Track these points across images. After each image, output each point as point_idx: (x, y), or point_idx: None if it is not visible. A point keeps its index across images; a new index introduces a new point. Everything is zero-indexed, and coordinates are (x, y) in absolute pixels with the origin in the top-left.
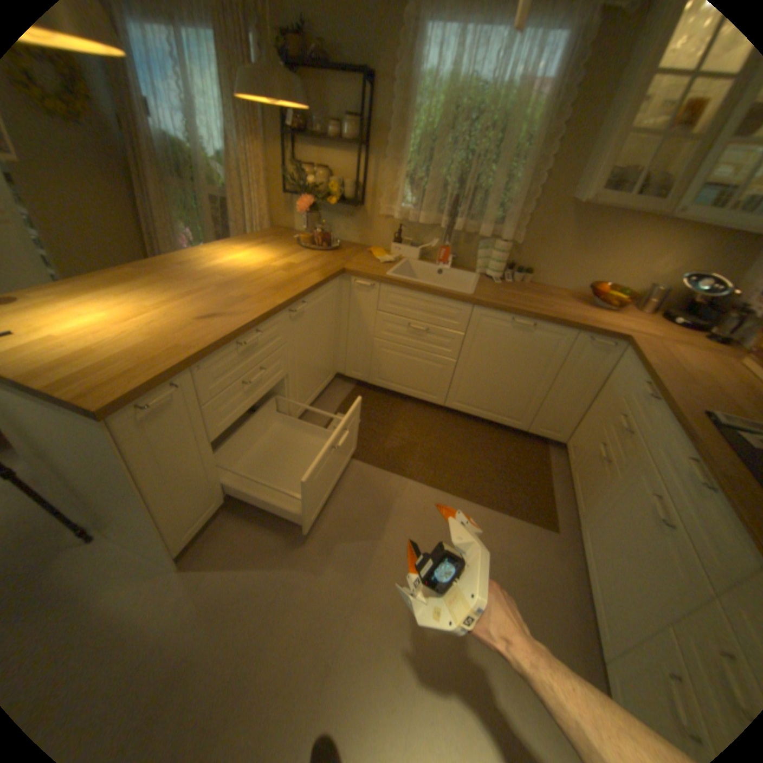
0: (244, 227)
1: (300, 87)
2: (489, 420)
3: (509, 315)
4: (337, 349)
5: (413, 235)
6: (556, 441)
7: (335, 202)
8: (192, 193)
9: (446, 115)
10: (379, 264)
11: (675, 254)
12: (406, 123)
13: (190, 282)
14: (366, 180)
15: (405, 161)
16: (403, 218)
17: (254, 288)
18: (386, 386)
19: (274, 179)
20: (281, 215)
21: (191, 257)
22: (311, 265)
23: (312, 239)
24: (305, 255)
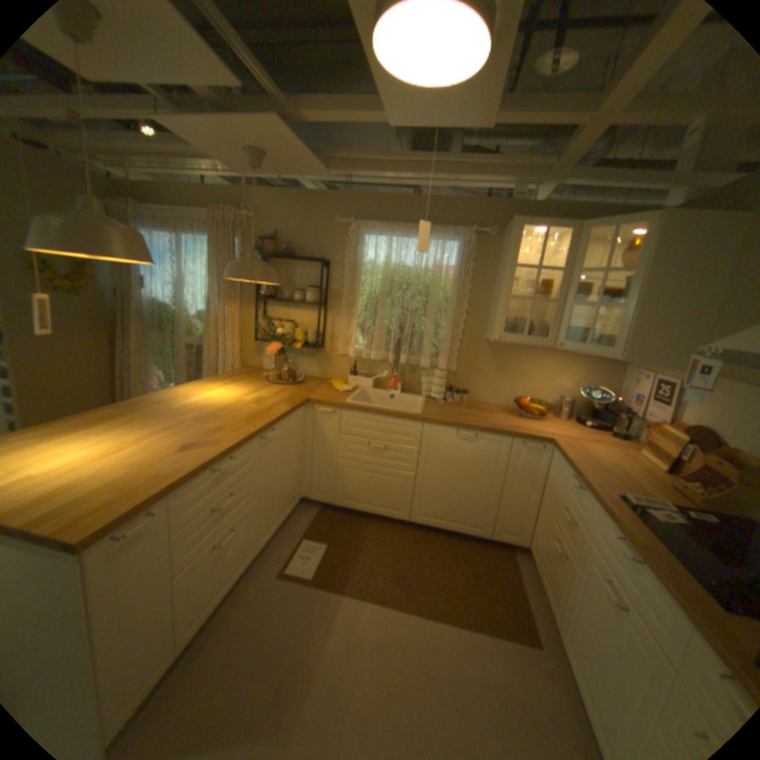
0: (215, 368)
1: (274, 273)
2: (454, 532)
3: (454, 429)
4: (301, 472)
5: (366, 369)
6: (519, 546)
7: (299, 346)
8: (169, 342)
9: (384, 287)
10: (338, 393)
11: (569, 374)
12: (354, 292)
13: (167, 419)
14: (324, 330)
15: (355, 316)
16: (357, 356)
17: (228, 421)
18: (351, 506)
19: (246, 330)
20: (250, 357)
21: (167, 397)
22: (279, 398)
23: (278, 376)
24: (272, 389)
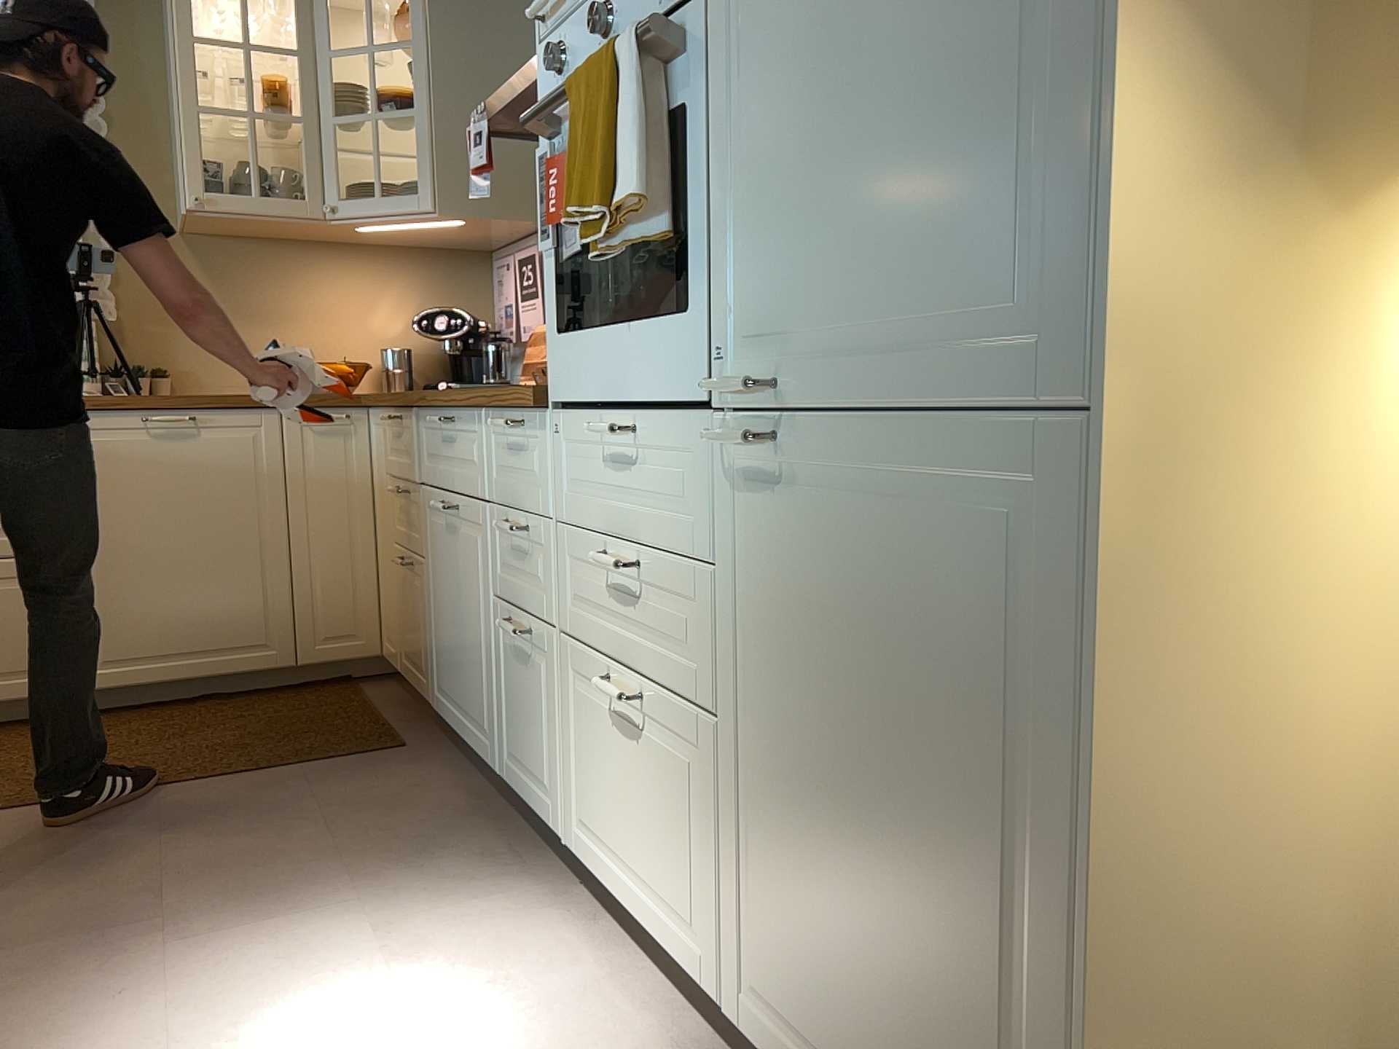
0: None
1: None
2: (201, 677)
3: (133, 415)
4: None
5: None
6: (359, 657)
7: None
8: None
9: None
10: None
11: (388, 300)
12: None
13: None
14: None
15: None
16: None
17: None
18: None
19: None
20: None
21: None
22: None
23: None
24: None
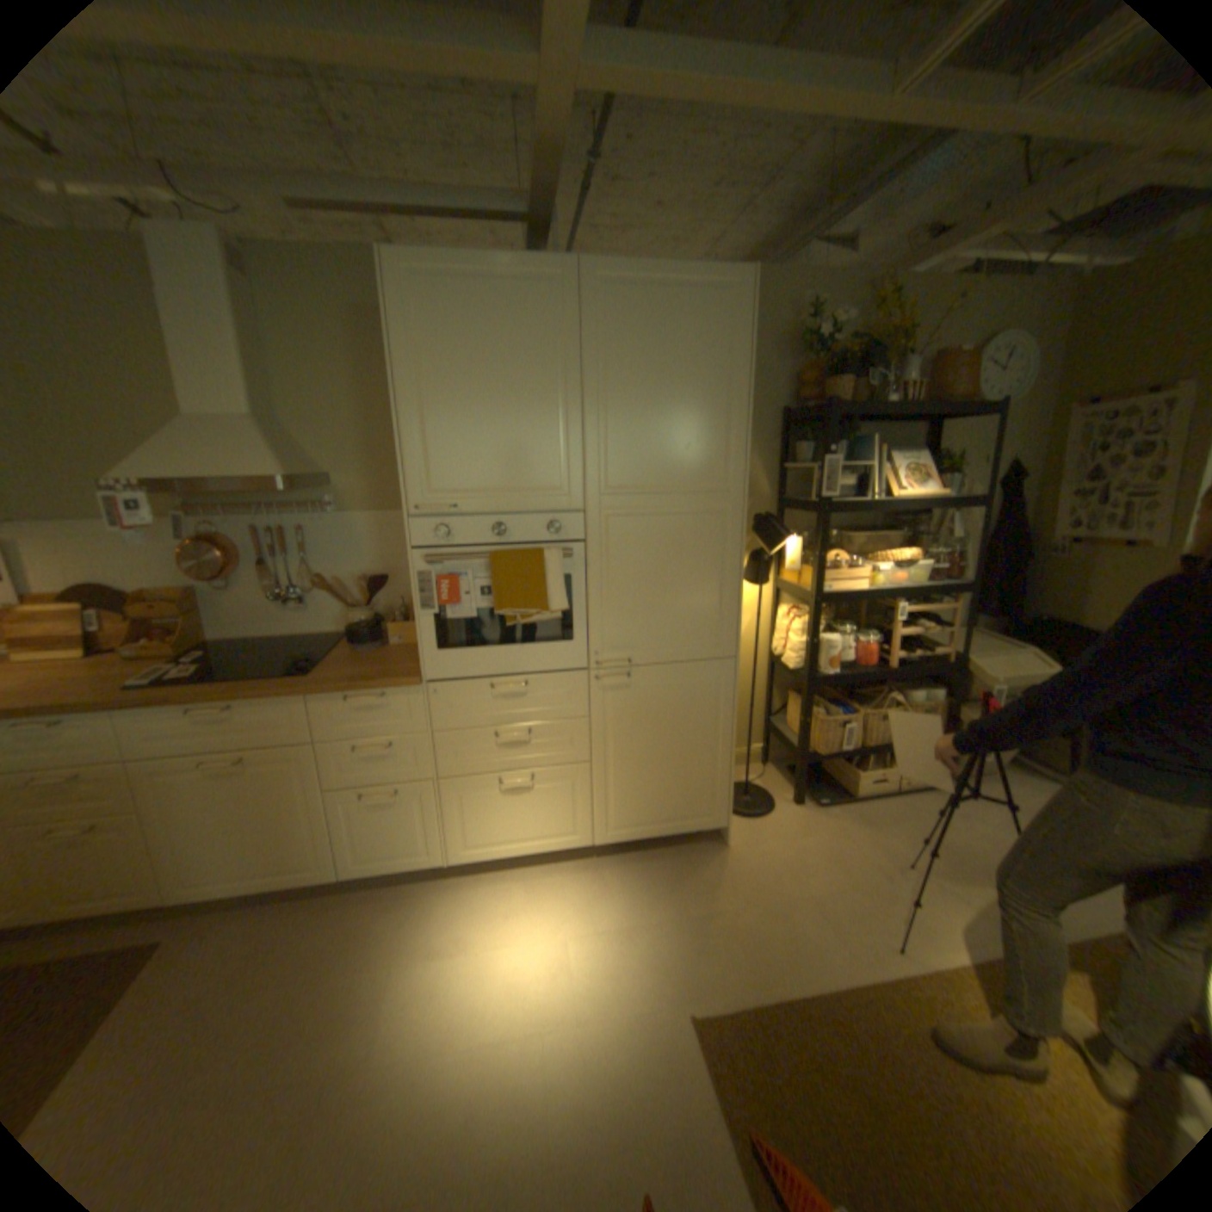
0: None
1: None
2: None
3: None
4: None
5: None
6: None
7: None
8: None
9: None
10: None
11: None
12: None
13: None
14: None
15: None
16: None
17: None
18: None
19: None
20: None
21: None
22: None
23: None
24: None
